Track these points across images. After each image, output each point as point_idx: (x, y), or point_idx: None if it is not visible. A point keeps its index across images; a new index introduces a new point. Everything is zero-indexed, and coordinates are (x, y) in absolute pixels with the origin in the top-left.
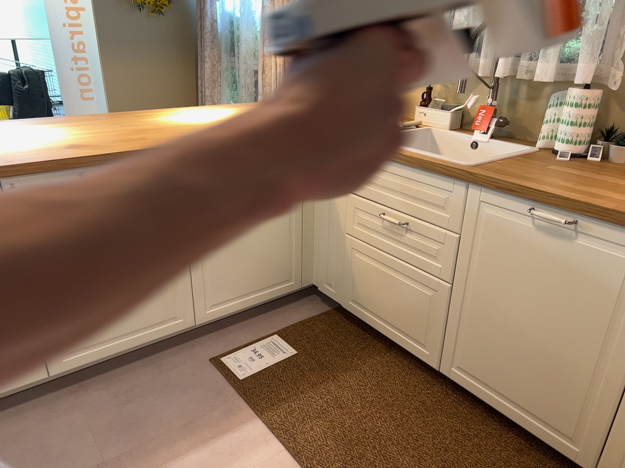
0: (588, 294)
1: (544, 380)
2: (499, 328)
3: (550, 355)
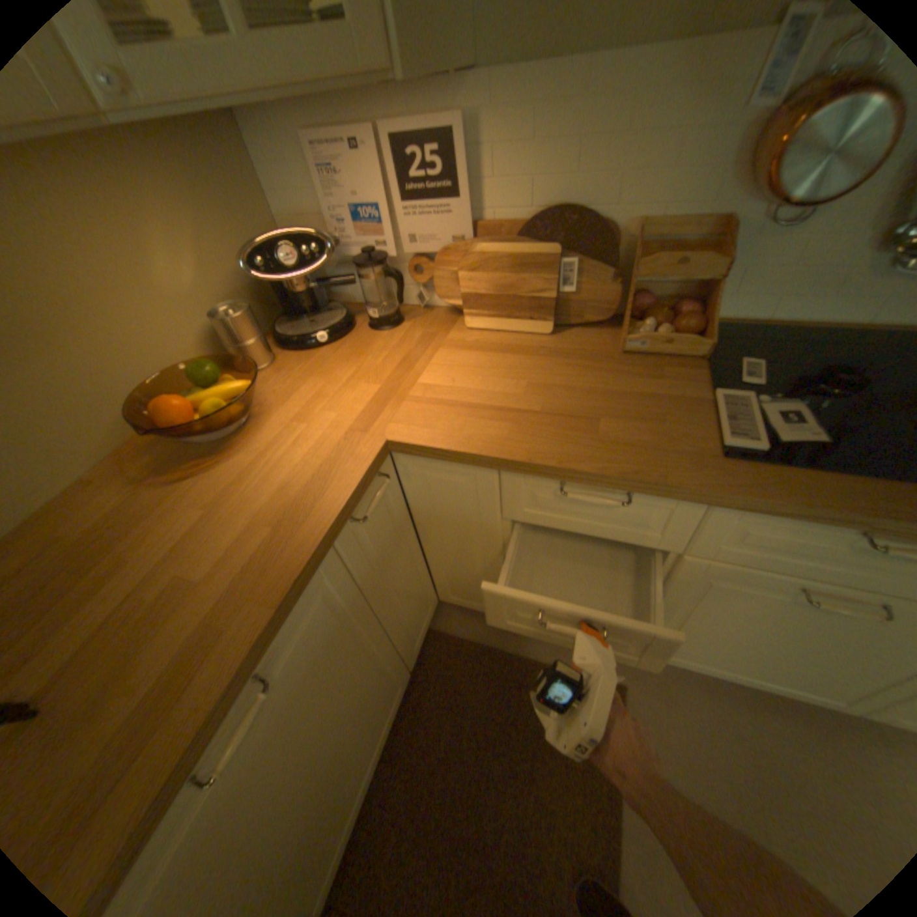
0: (327, 664)
1: (363, 732)
2: (308, 821)
3: (351, 723)
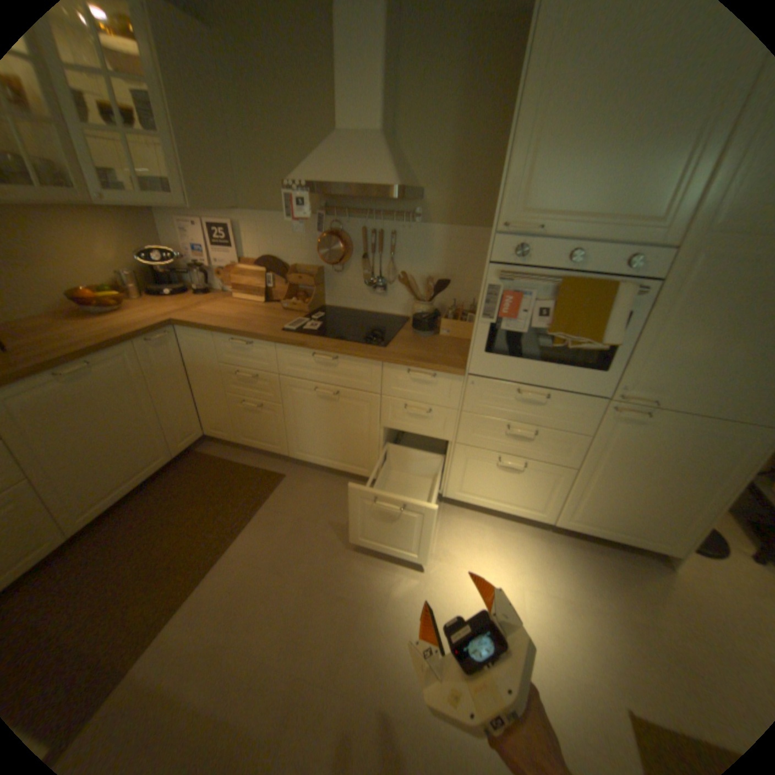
0: (117, 391)
1: (129, 452)
2: (88, 459)
3: (123, 437)
